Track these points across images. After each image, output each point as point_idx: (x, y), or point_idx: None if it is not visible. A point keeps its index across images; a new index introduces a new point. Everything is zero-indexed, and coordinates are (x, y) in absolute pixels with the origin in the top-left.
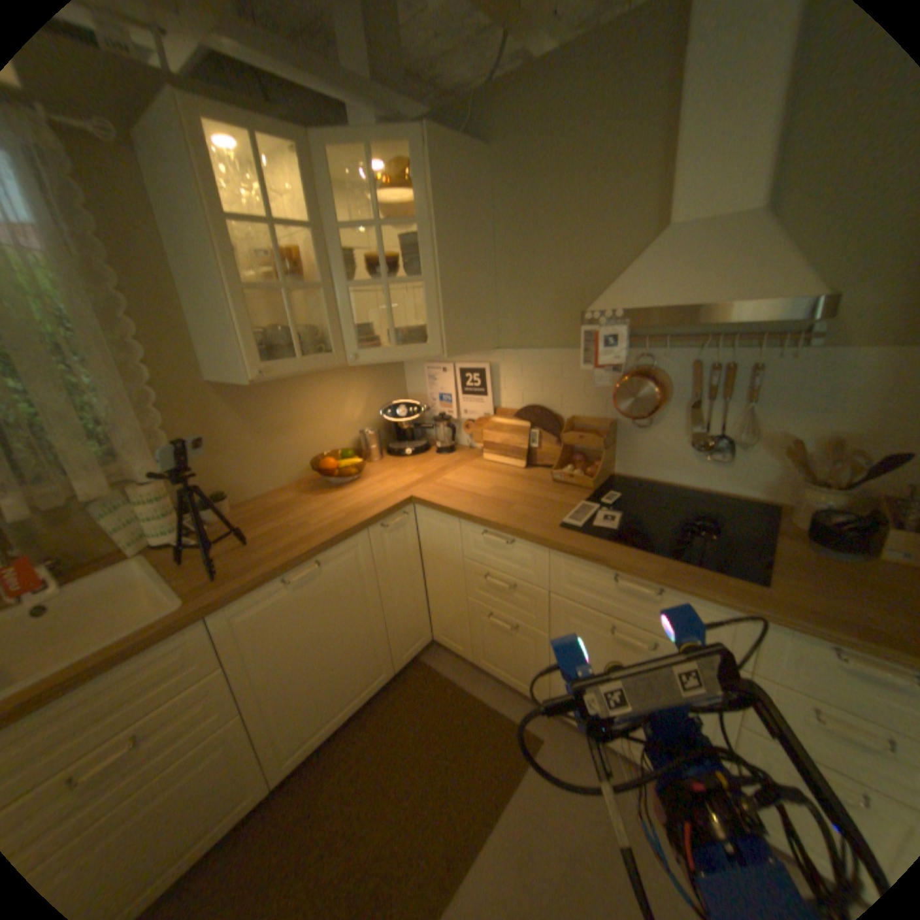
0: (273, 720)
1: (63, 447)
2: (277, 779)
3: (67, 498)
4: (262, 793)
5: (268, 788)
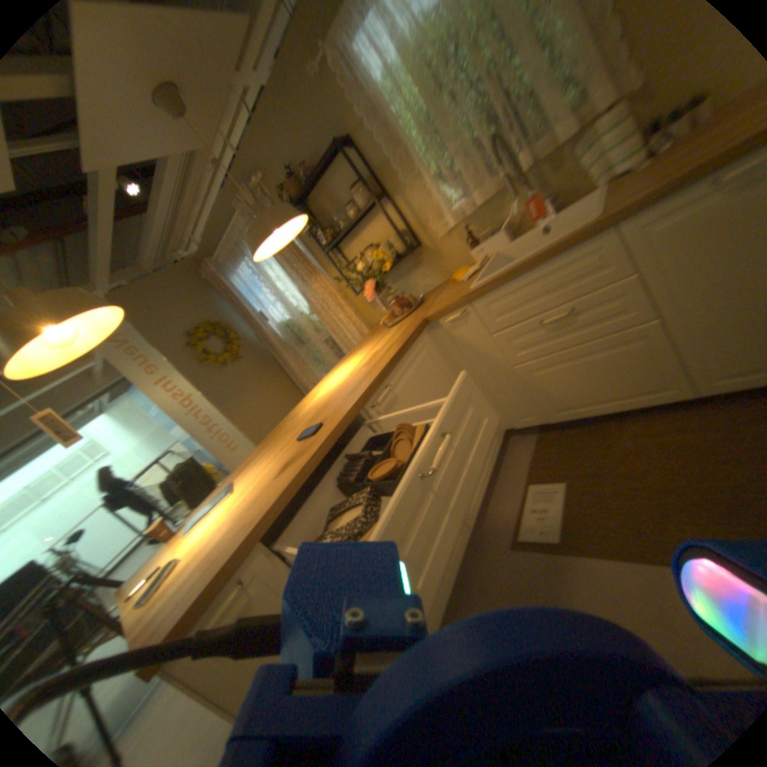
0: (700, 336)
1: (544, 98)
2: (706, 390)
3: (557, 144)
4: (688, 394)
5: (698, 395)
